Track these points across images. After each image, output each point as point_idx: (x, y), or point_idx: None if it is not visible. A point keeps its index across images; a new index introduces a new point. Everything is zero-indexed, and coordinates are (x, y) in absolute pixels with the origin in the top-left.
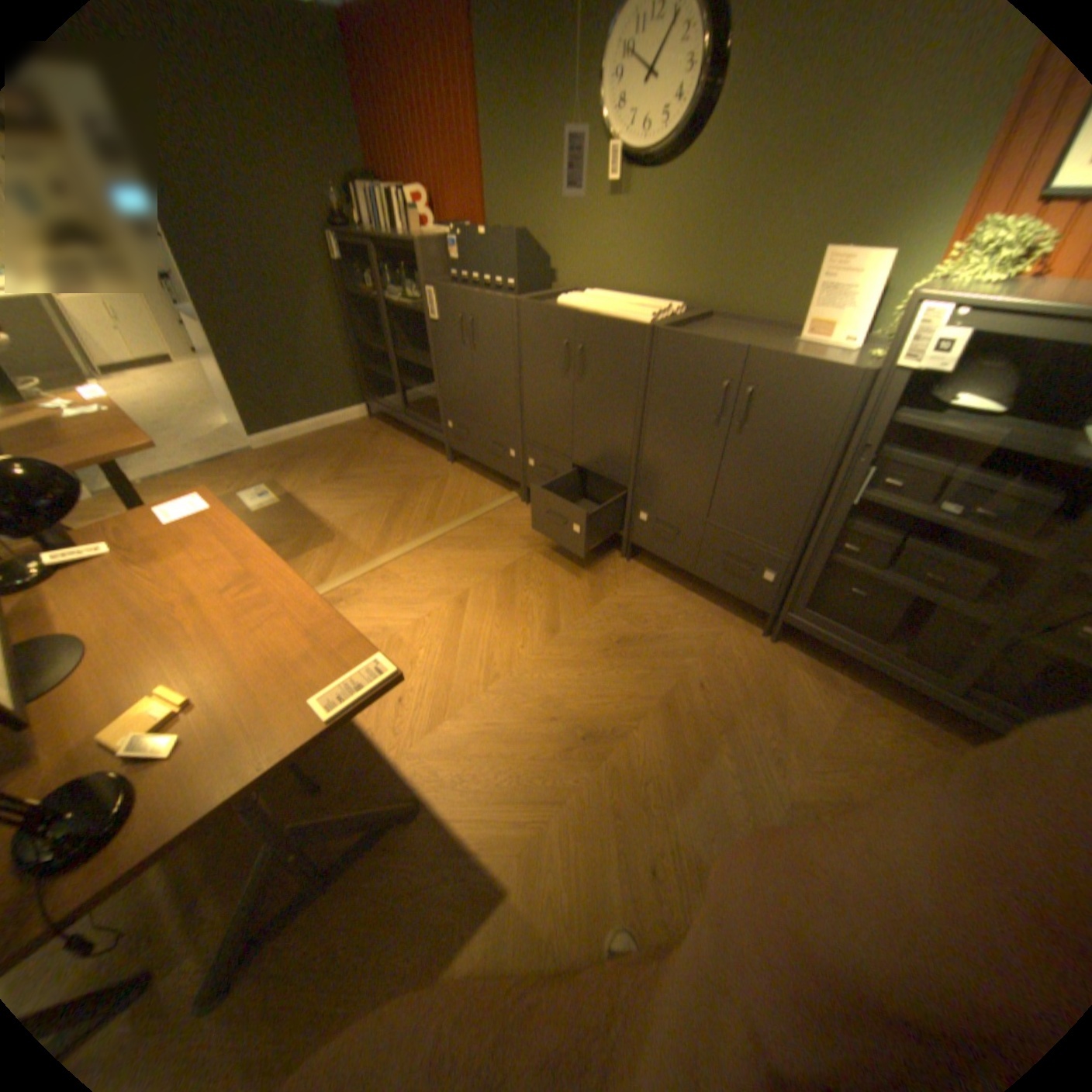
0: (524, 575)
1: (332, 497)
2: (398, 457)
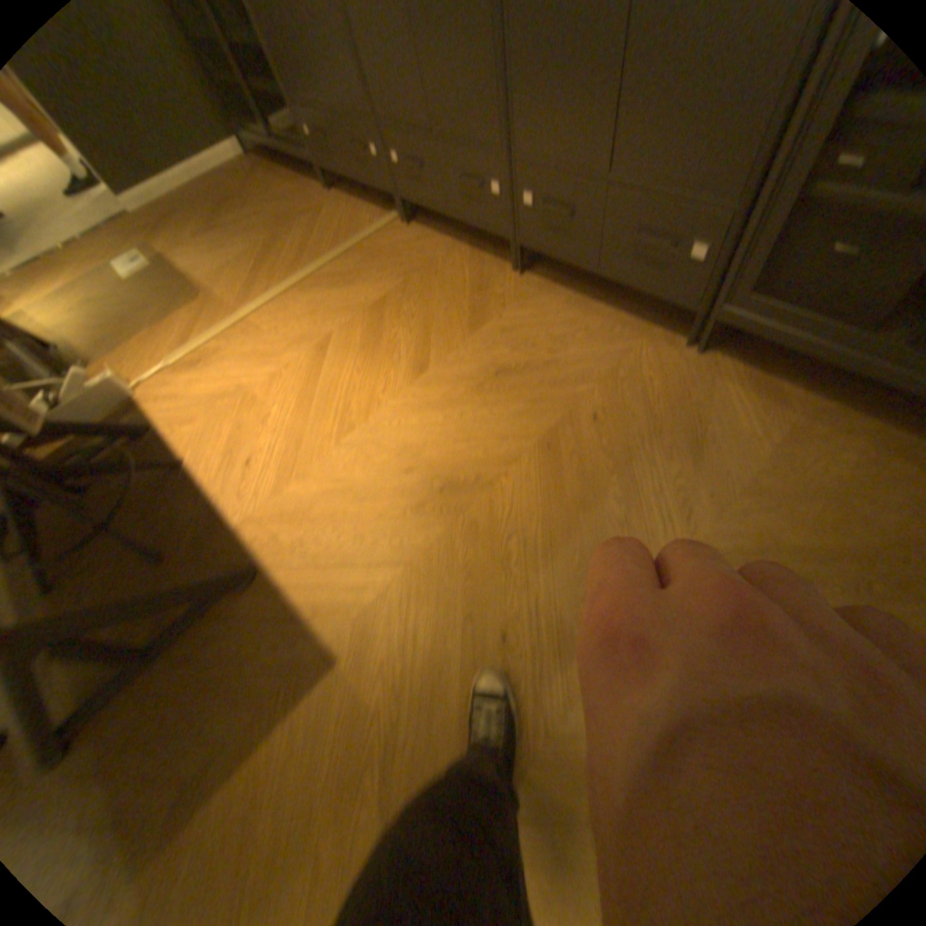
0: (391, 308)
1: (195, 251)
2: (266, 193)
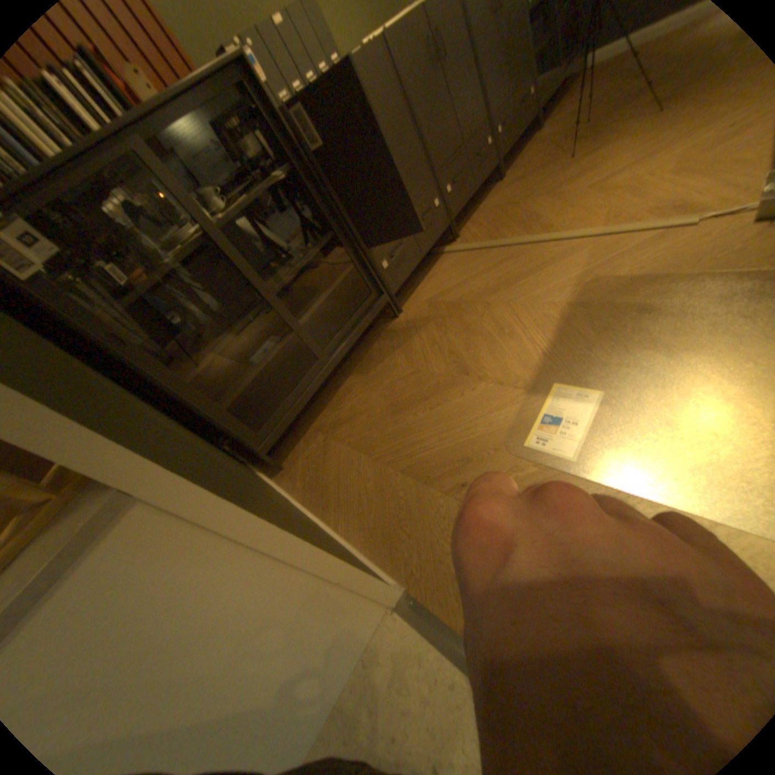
0: (553, 184)
1: (516, 346)
2: (396, 363)
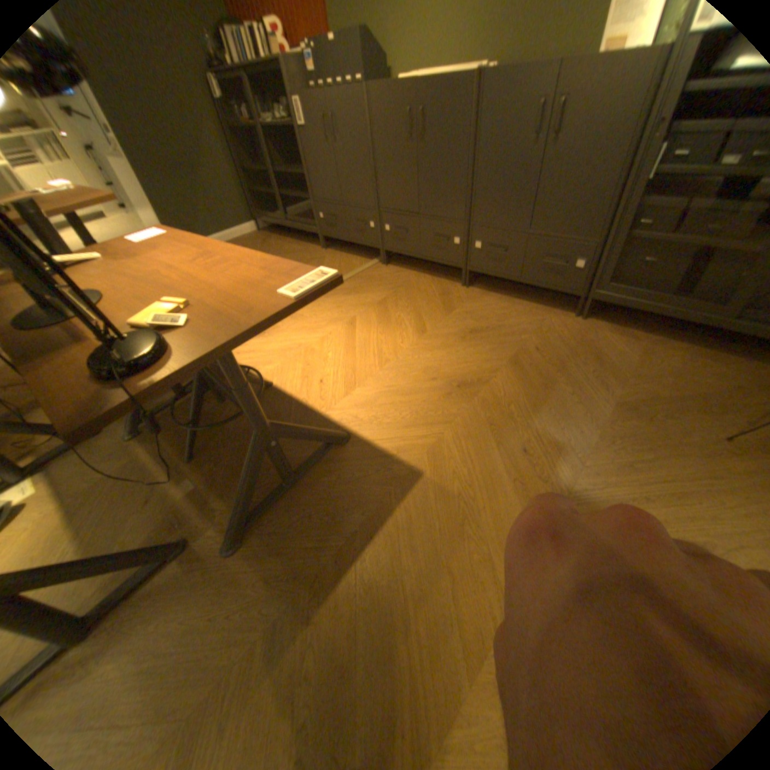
0: (391, 304)
1: None
2: (281, 250)
